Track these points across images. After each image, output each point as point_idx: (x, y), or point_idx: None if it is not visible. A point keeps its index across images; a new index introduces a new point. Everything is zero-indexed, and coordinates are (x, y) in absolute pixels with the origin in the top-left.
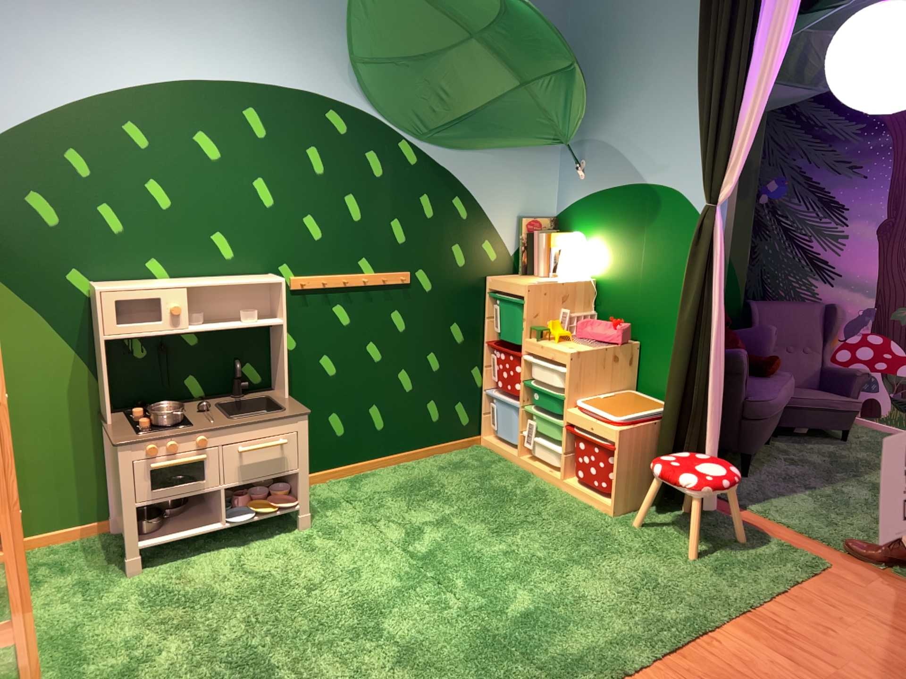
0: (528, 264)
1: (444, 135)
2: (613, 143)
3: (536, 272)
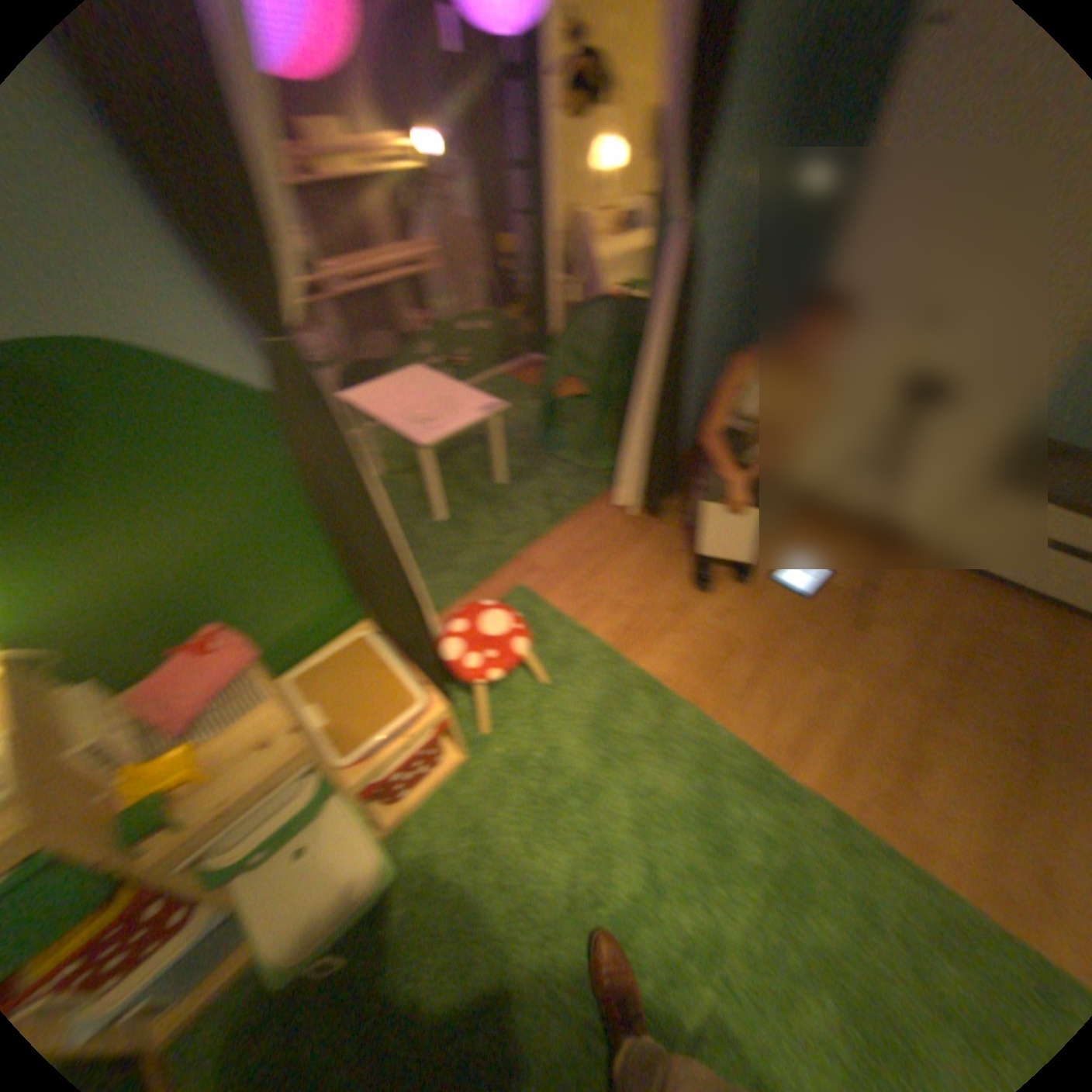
0: None
1: None
2: None
3: None
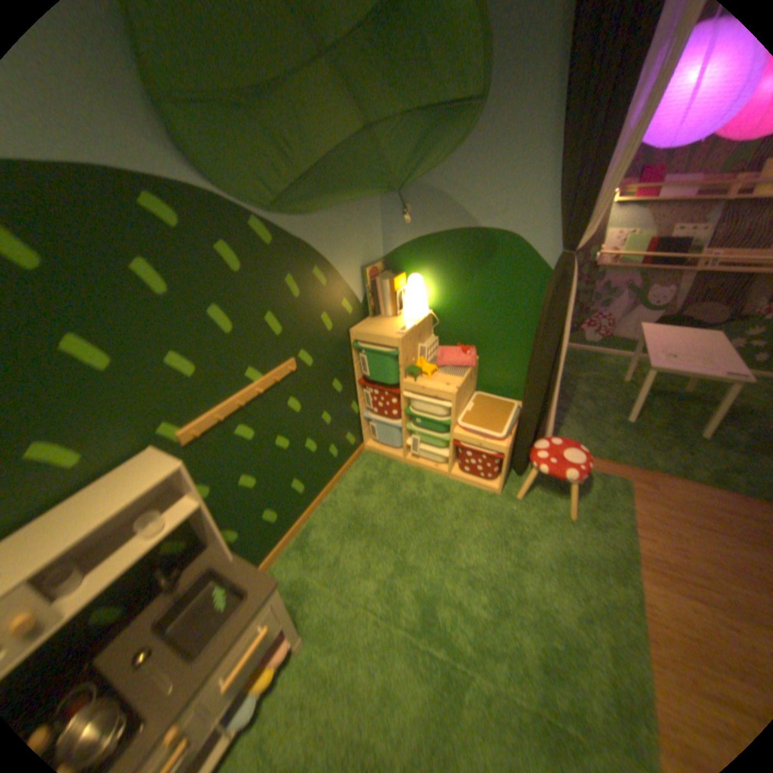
0: (375, 309)
1: (292, 200)
2: (441, 187)
3: (382, 313)
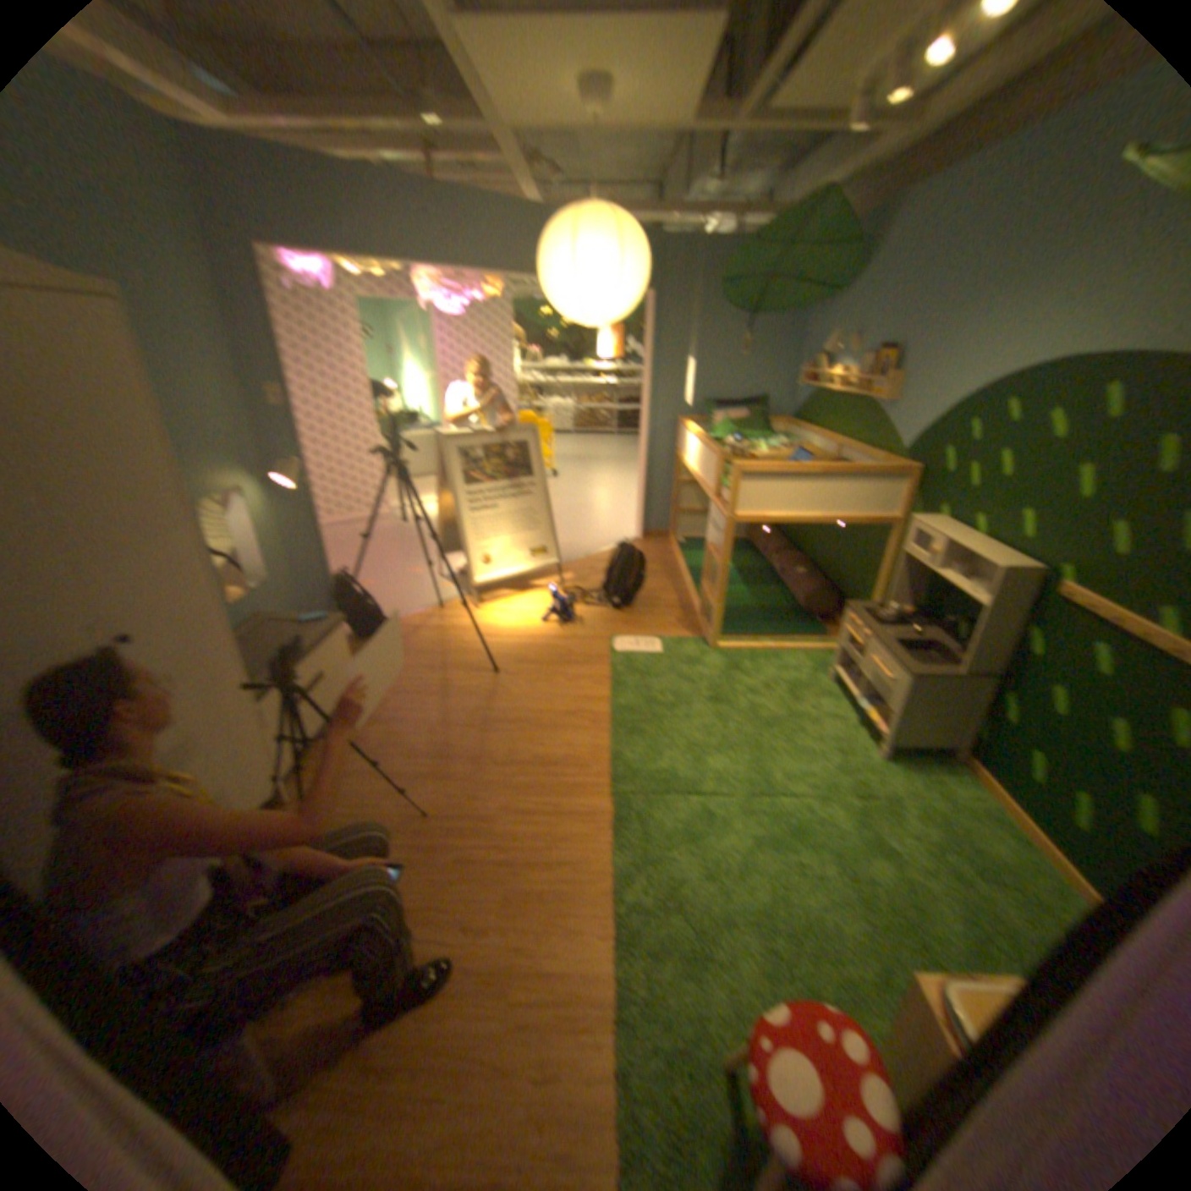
0: None
1: None
2: None
3: None
